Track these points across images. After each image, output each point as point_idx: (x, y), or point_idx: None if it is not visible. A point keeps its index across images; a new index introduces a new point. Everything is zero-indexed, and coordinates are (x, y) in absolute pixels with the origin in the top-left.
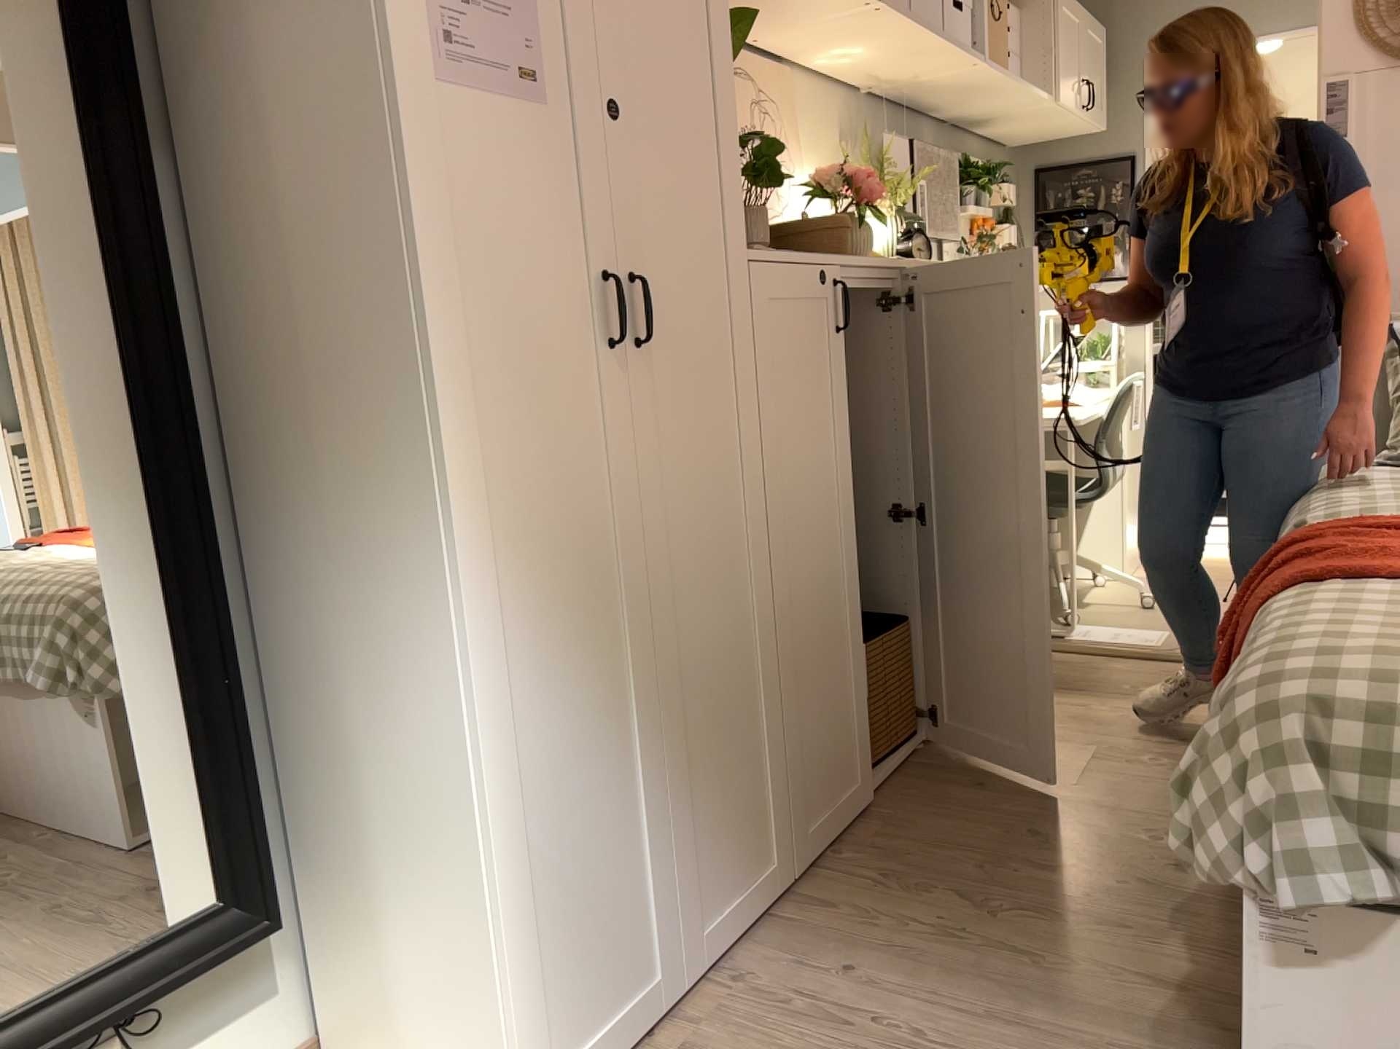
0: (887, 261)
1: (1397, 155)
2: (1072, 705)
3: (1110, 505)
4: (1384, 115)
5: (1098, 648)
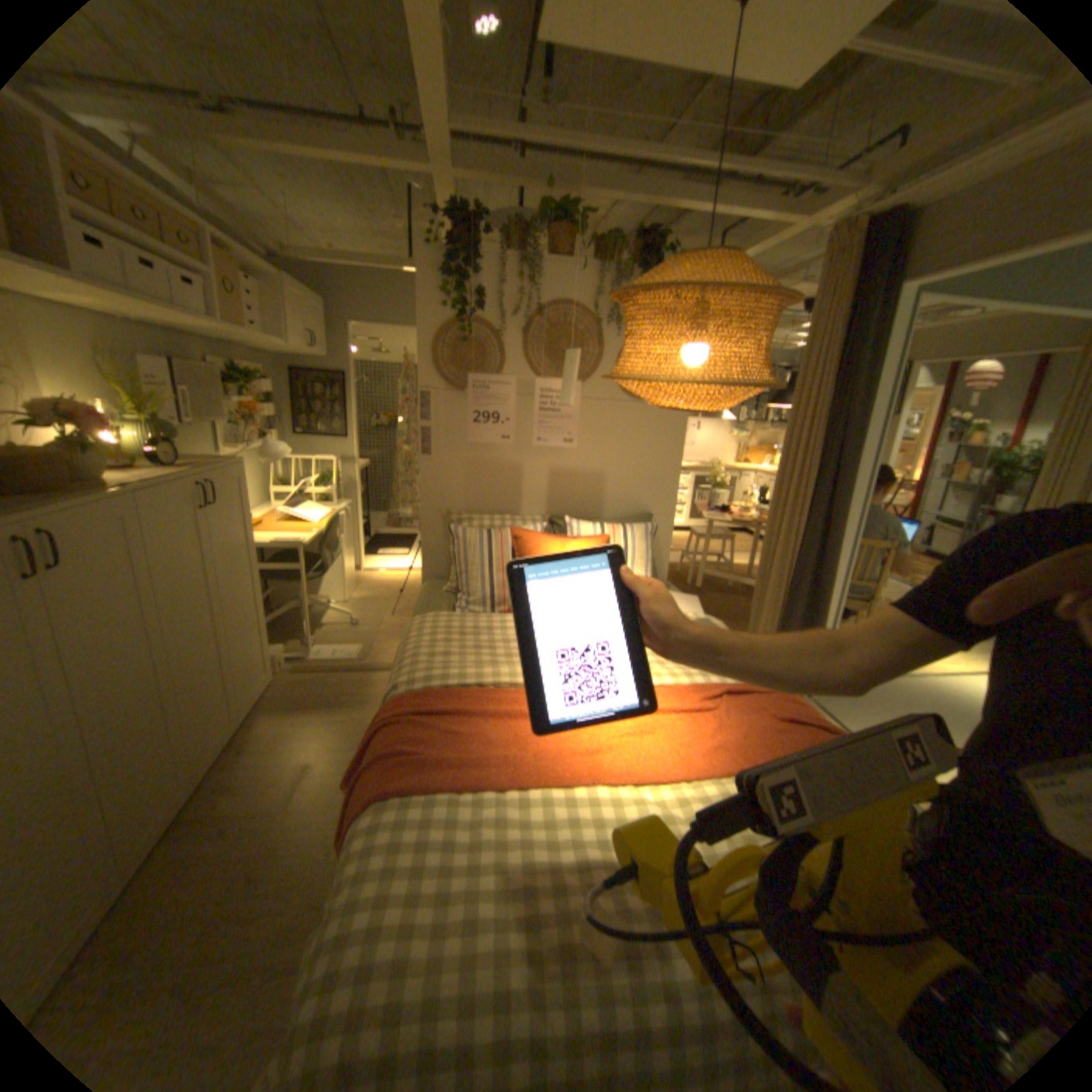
0: (109, 489)
1: (458, 433)
2: (300, 726)
3: (339, 564)
4: (452, 412)
5: (324, 667)
